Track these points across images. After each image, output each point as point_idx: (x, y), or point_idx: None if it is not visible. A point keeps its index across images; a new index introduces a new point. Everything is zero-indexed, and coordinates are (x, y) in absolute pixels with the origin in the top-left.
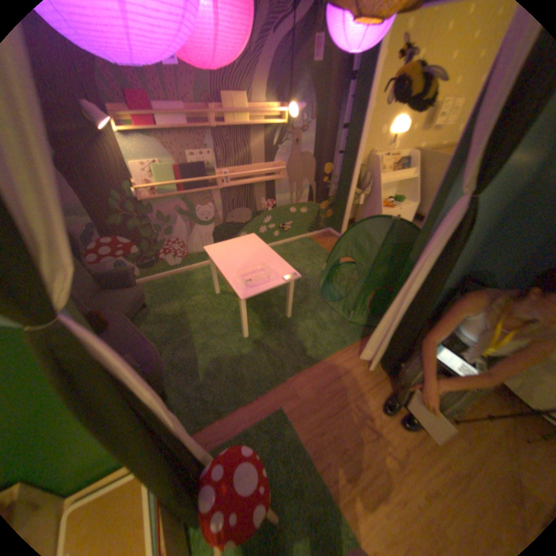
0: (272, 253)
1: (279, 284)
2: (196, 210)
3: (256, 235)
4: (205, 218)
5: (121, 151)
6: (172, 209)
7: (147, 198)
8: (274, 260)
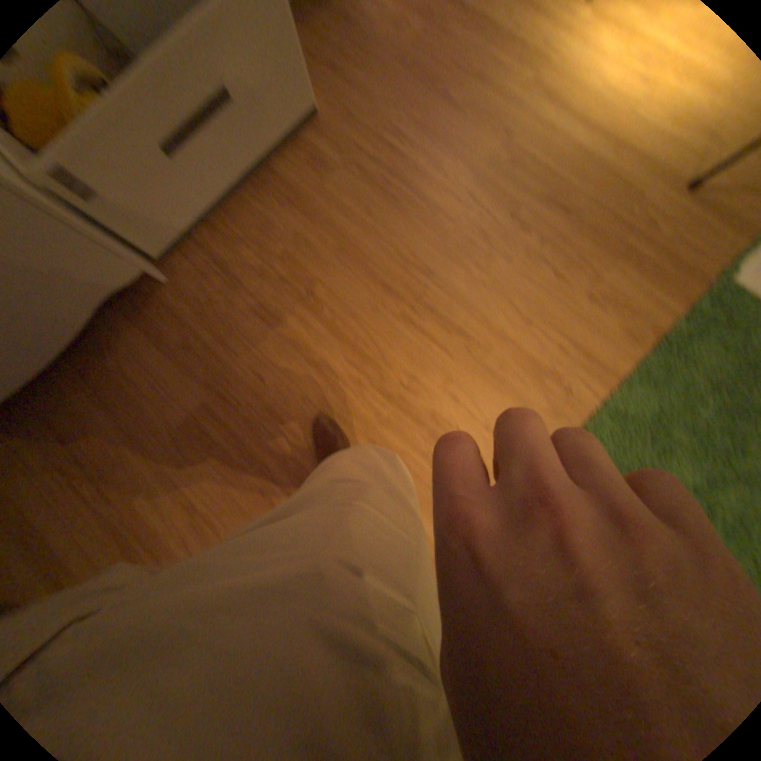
0: None
1: None
2: None
3: None
4: None
5: None
6: None
7: None
8: None
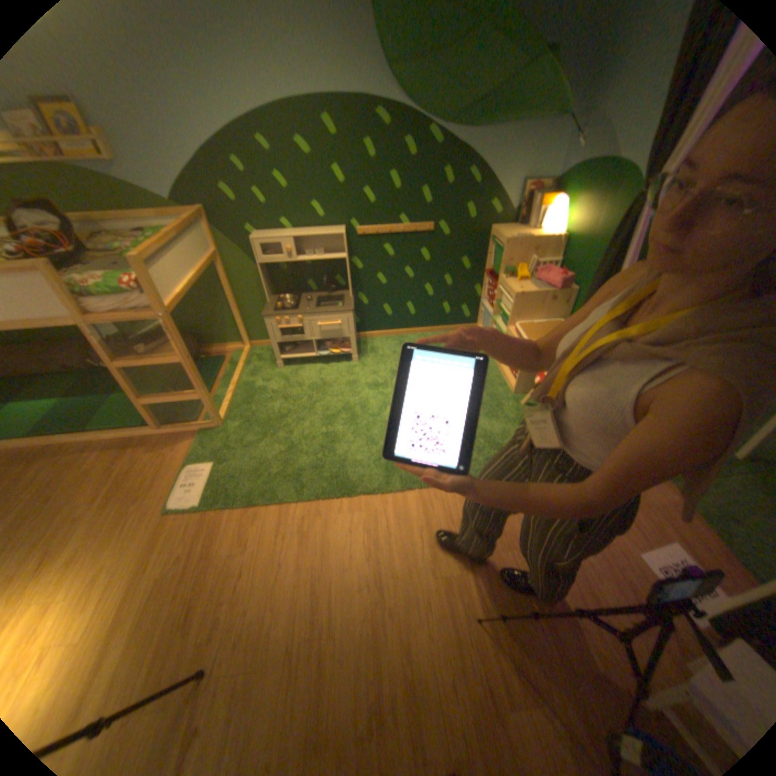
0: None
1: None
2: None
3: None
4: None
5: None
6: None
7: None
8: None
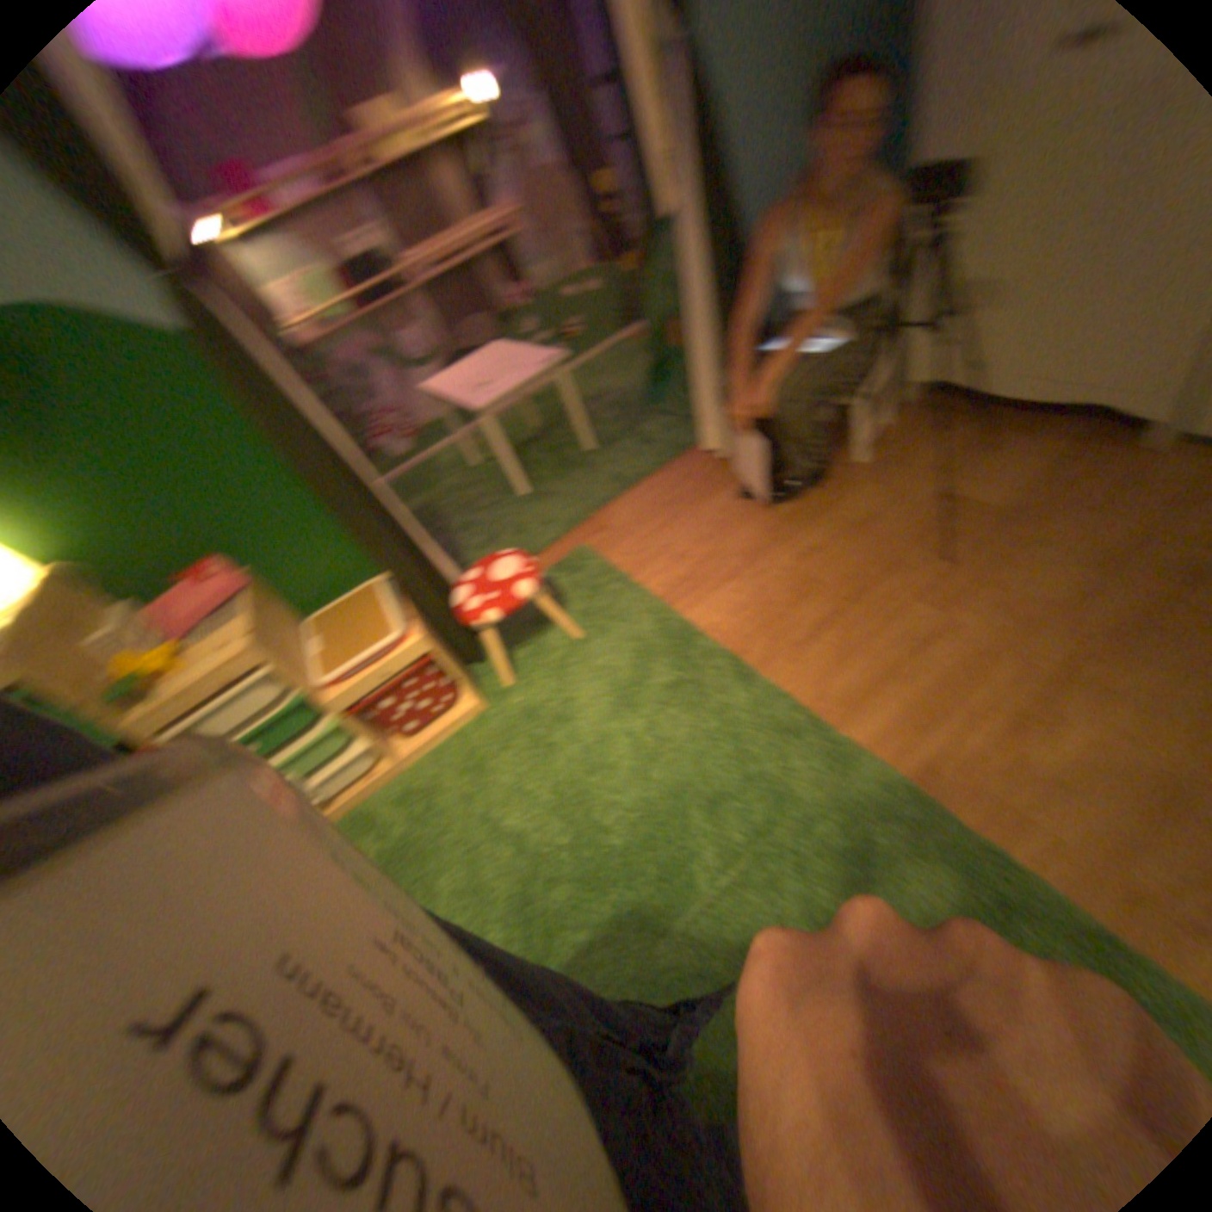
0: (529, 344)
1: (543, 376)
2: (403, 336)
3: (505, 336)
4: (423, 347)
5: (256, 267)
6: (365, 345)
7: (321, 337)
8: (532, 350)
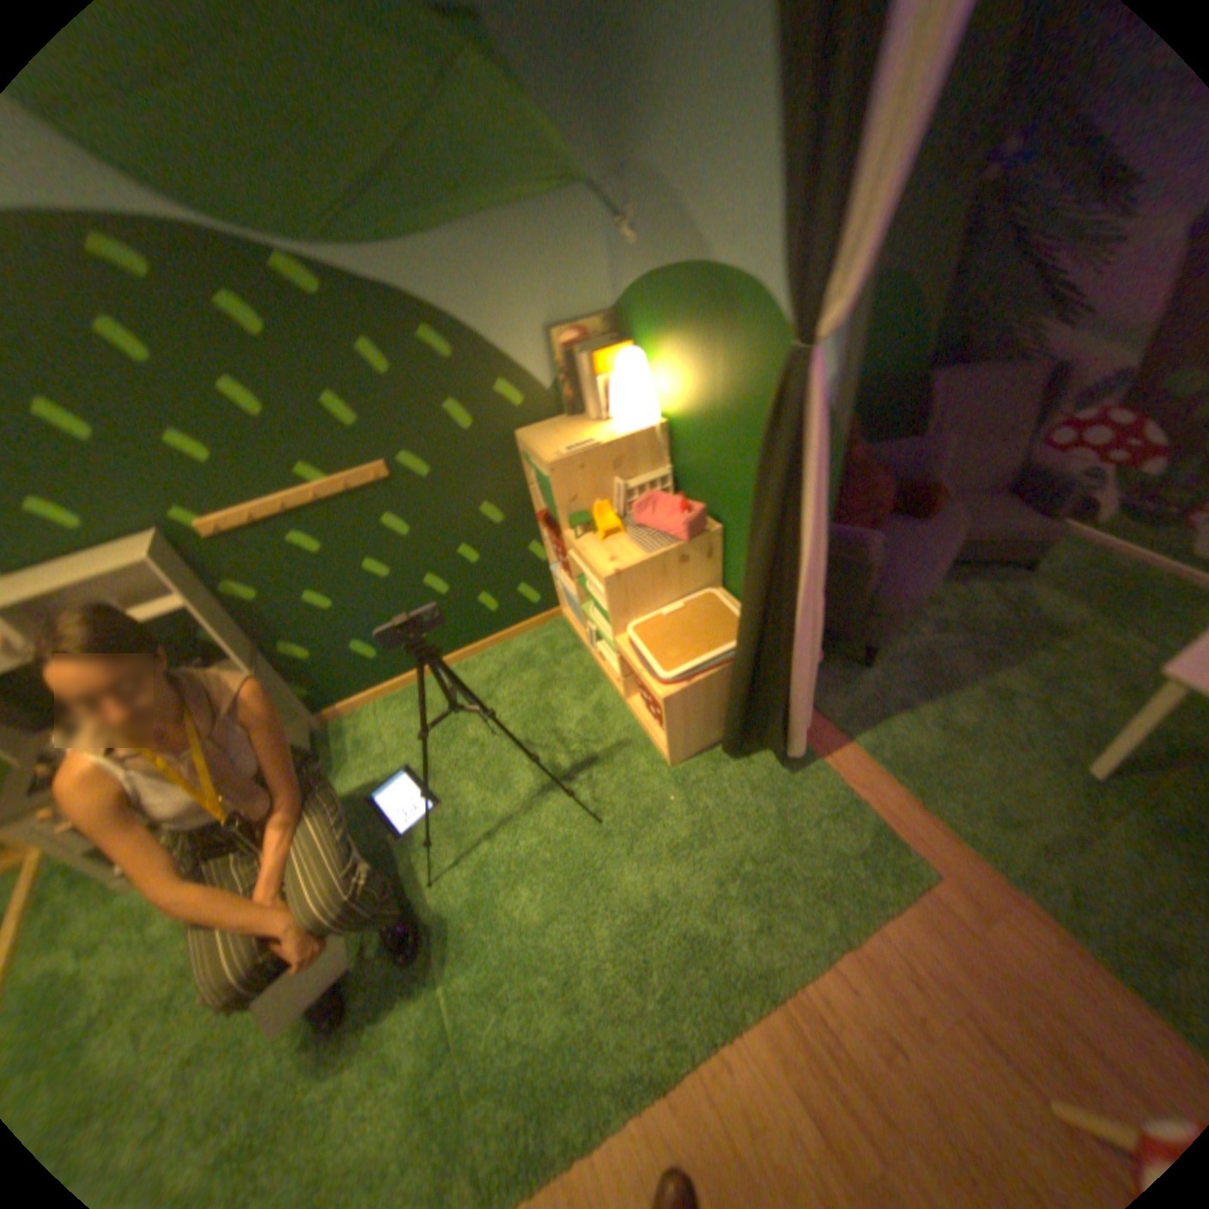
0: None
1: None
2: None
3: None
4: None
5: None
6: None
7: None
8: None
